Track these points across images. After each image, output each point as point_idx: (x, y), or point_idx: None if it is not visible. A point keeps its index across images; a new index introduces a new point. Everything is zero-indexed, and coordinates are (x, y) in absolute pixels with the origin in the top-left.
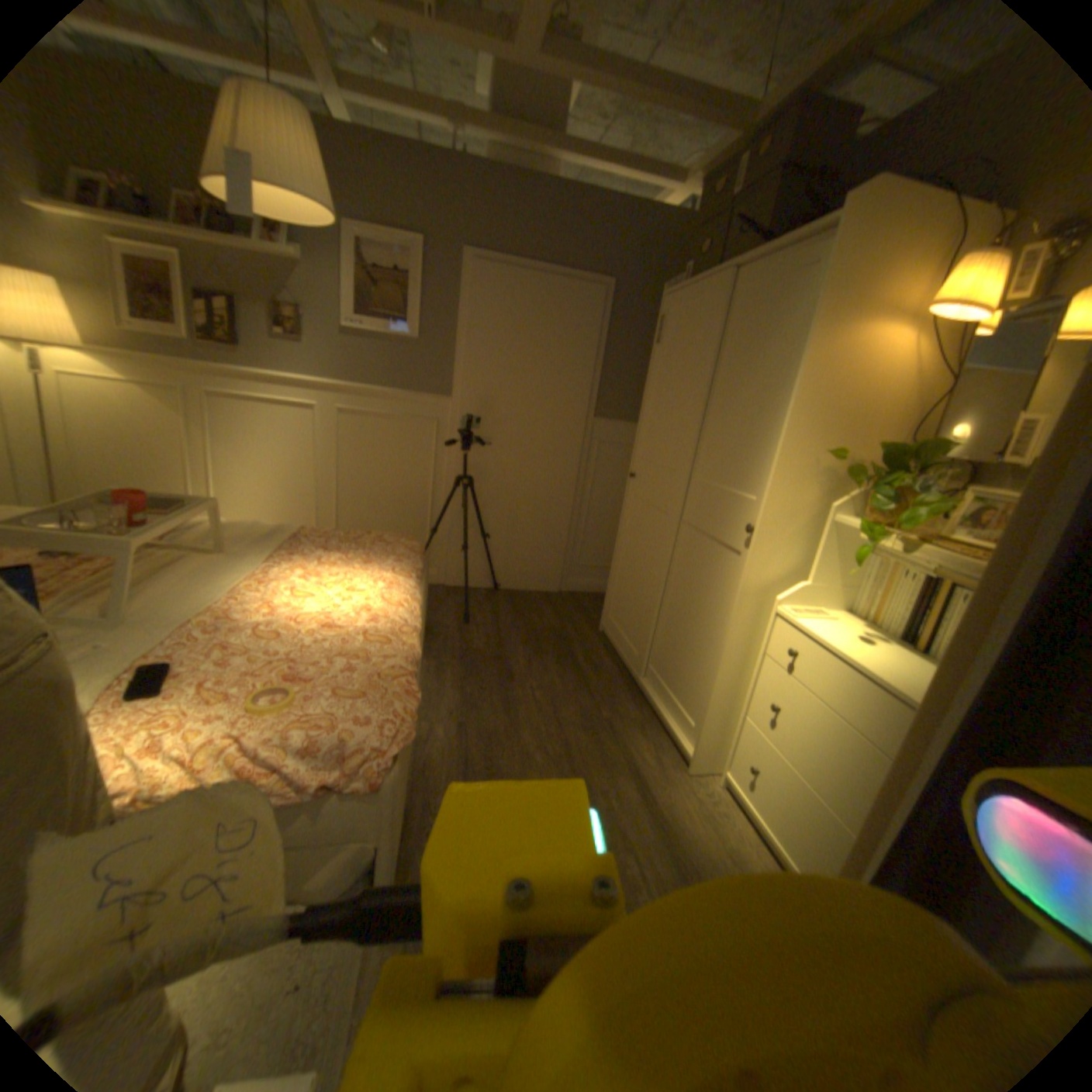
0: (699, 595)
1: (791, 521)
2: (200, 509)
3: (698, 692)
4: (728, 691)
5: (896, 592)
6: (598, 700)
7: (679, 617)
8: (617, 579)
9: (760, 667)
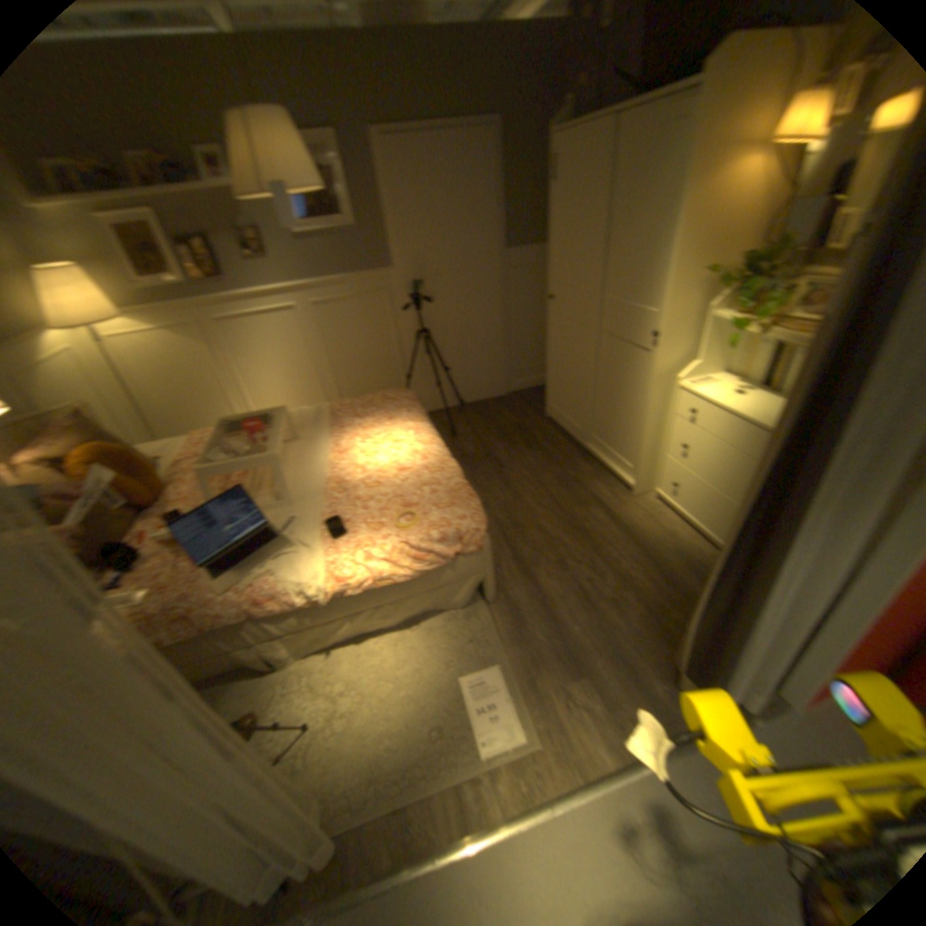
0: (621, 382)
1: (681, 322)
2: (280, 417)
3: (629, 445)
4: (650, 441)
5: (756, 353)
6: (560, 465)
7: (607, 398)
8: (552, 377)
9: (669, 421)
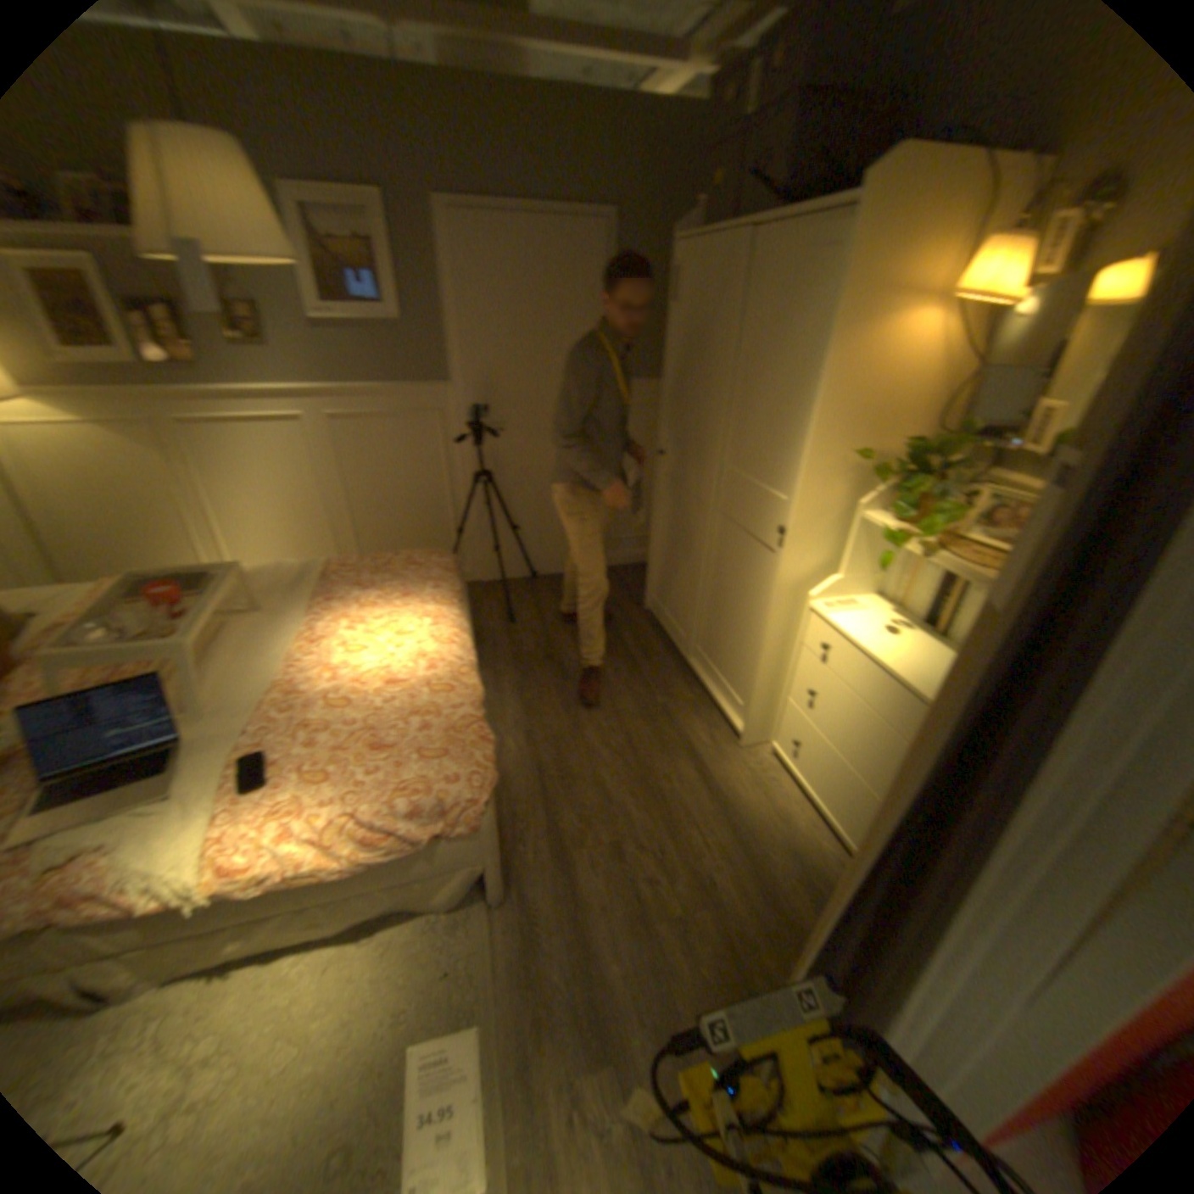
0: (741, 587)
1: (823, 520)
2: (233, 580)
3: (745, 676)
4: (772, 677)
5: (922, 578)
6: (653, 686)
7: (723, 605)
8: (660, 560)
9: (800, 652)
